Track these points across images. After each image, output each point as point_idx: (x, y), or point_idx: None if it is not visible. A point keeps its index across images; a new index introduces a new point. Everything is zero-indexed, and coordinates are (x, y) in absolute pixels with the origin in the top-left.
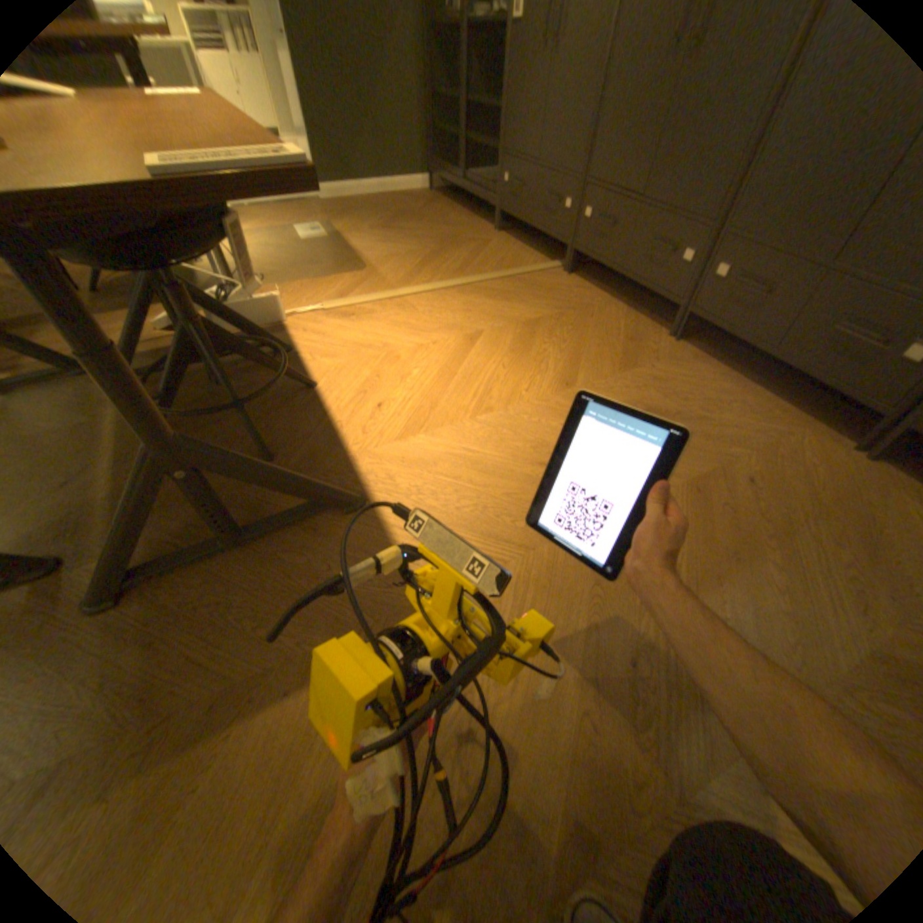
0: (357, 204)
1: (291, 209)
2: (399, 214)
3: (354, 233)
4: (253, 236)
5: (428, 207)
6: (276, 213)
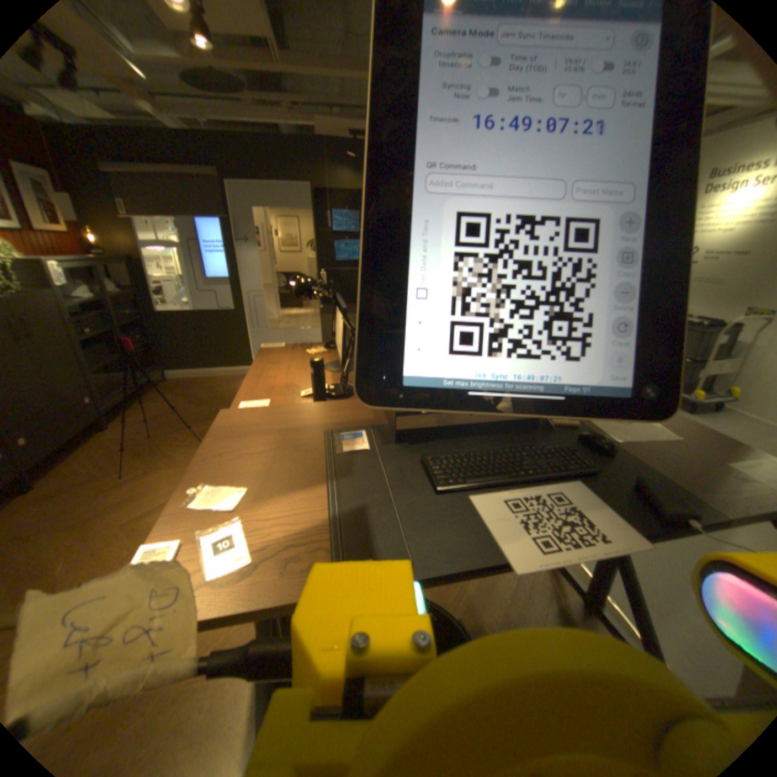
0: None
1: None
2: None
3: None
4: None
5: None
6: None
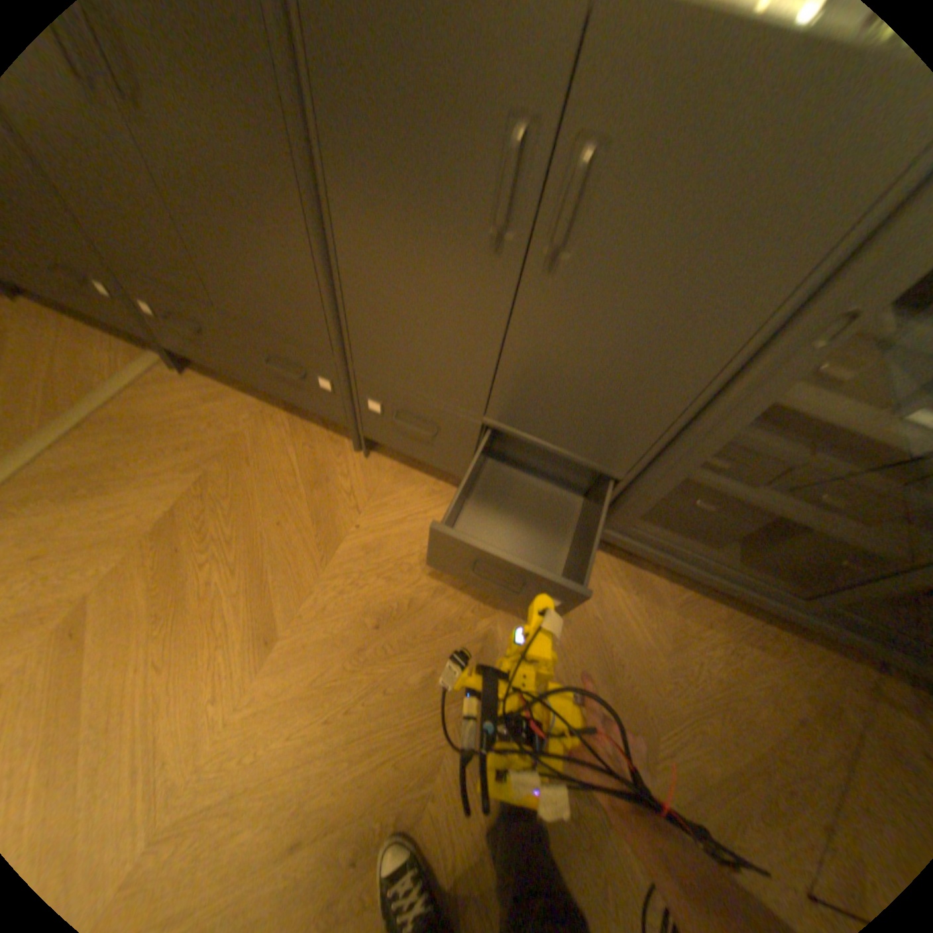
0: None
1: None
2: None
3: None
4: None
5: None
6: None
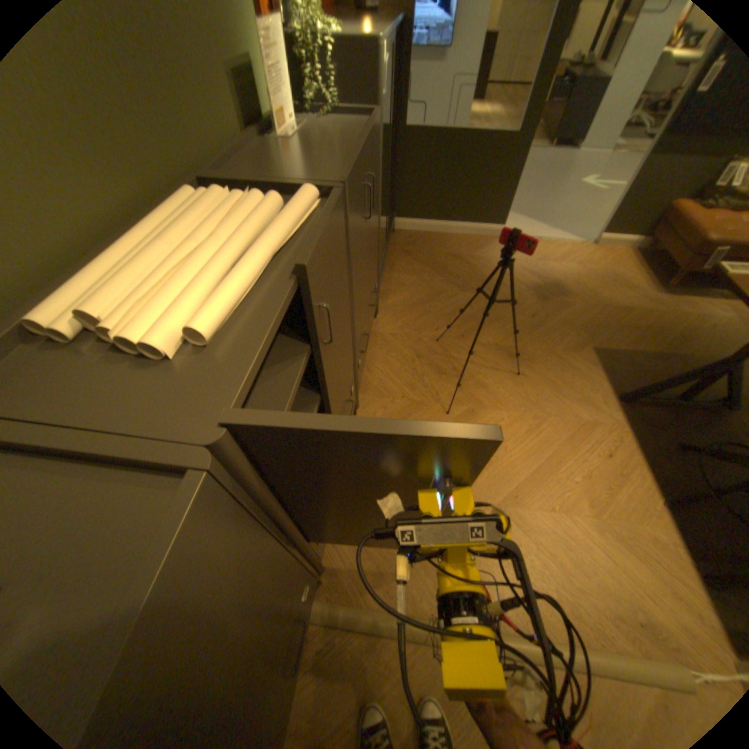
0: None
1: None
2: None
3: None
4: None
5: None
6: None
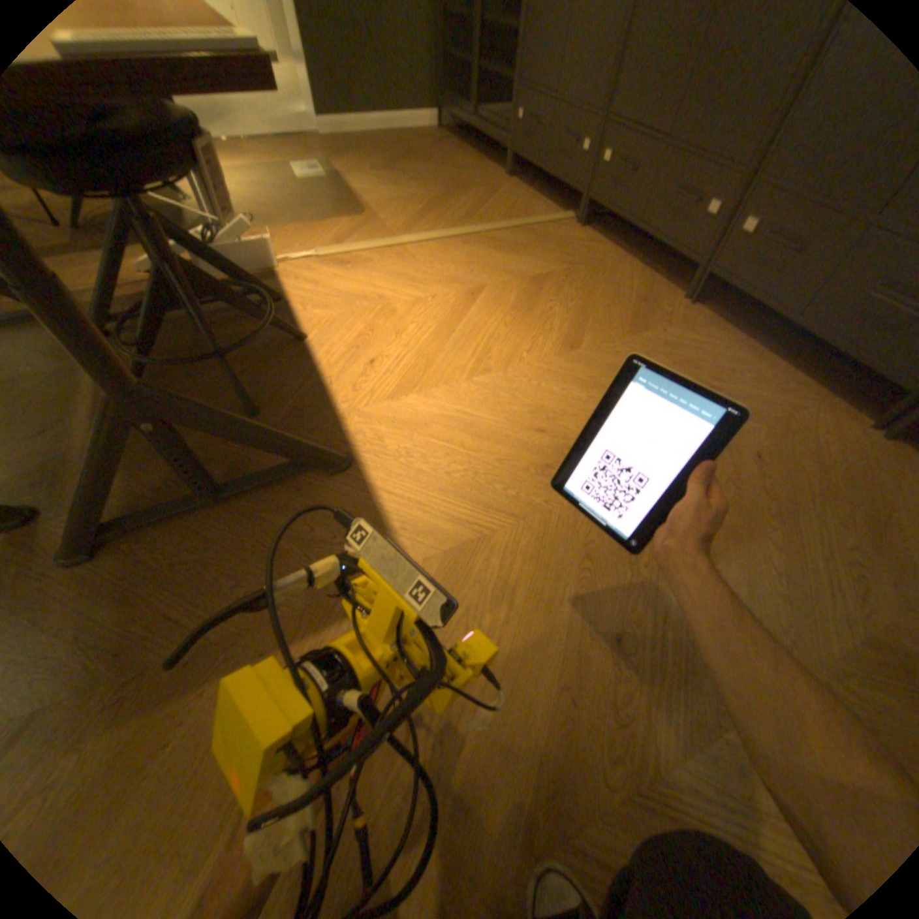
0: (359, 141)
1: (288, 144)
2: (404, 153)
3: (354, 173)
4: (246, 173)
5: (436, 147)
6: (272, 148)
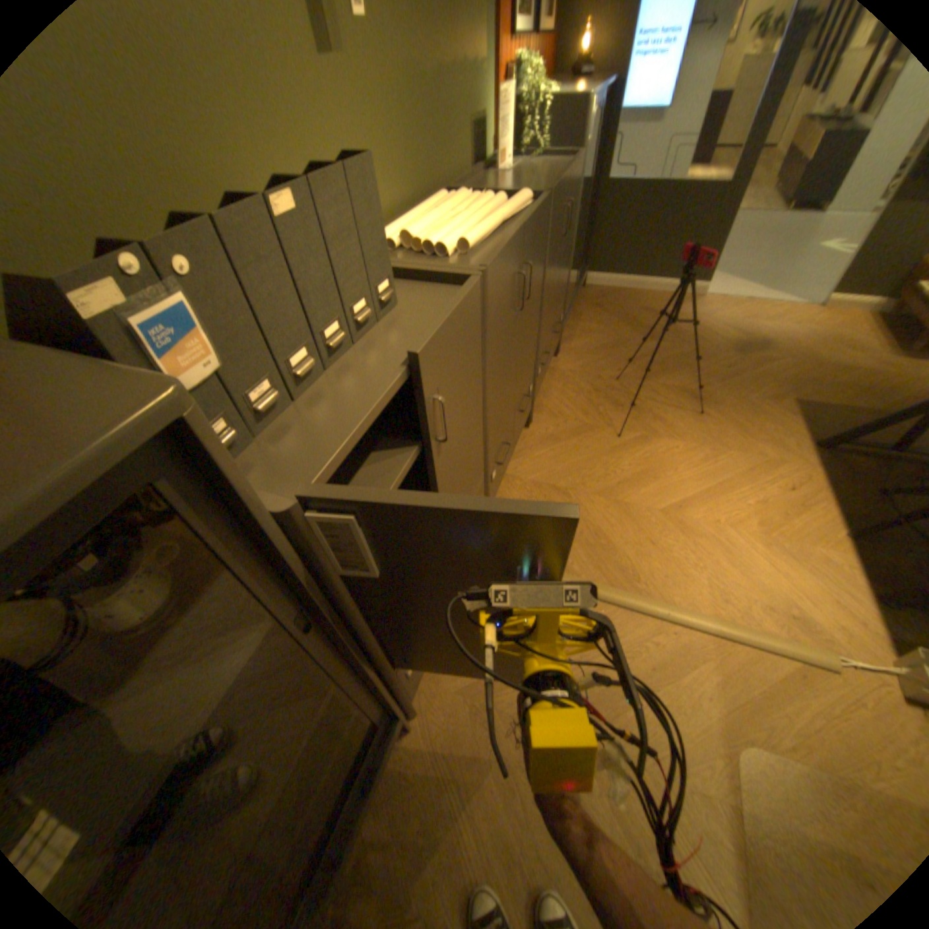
0: None
1: None
2: None
3: None
4: None
5: None
6: None
